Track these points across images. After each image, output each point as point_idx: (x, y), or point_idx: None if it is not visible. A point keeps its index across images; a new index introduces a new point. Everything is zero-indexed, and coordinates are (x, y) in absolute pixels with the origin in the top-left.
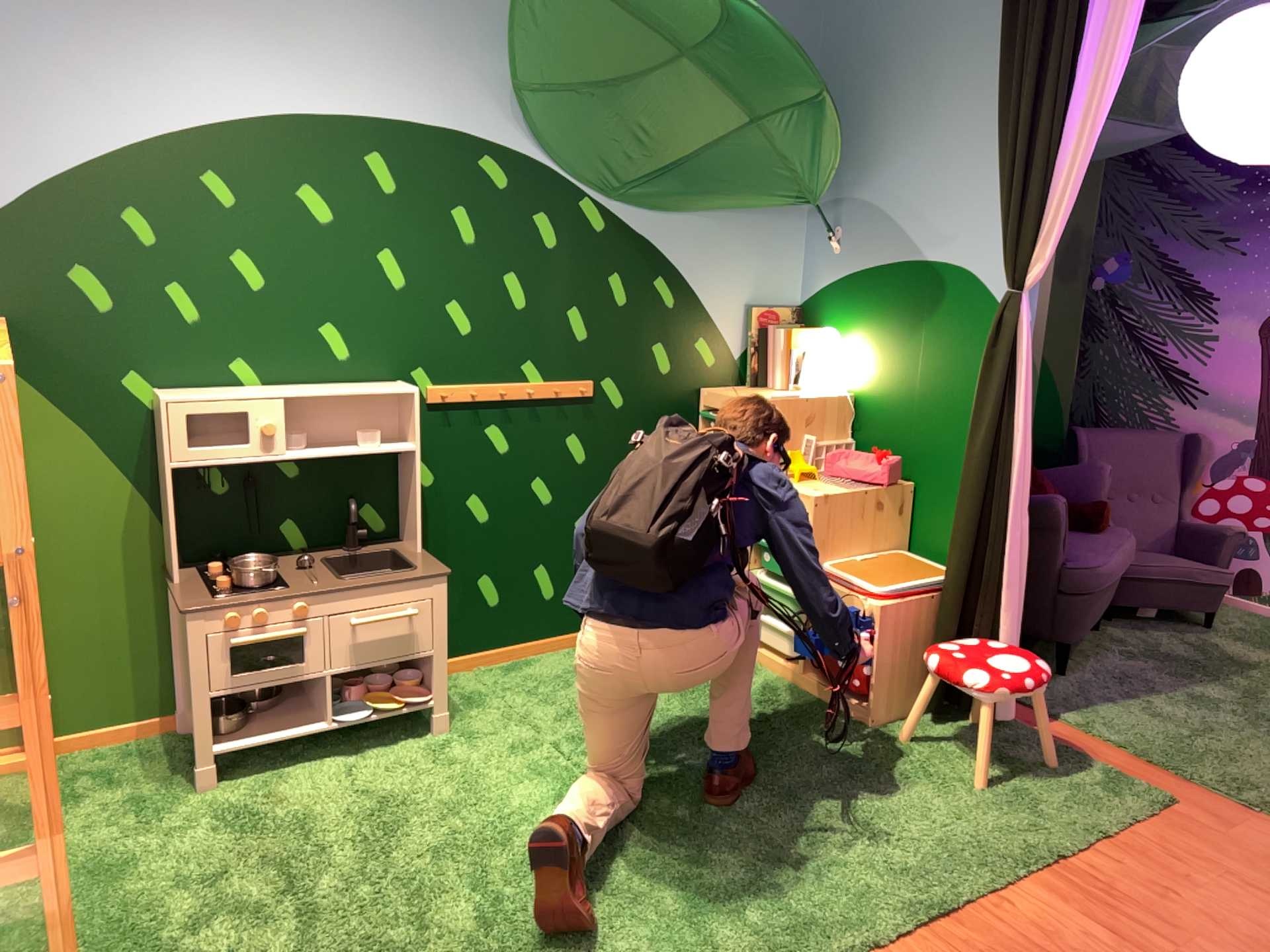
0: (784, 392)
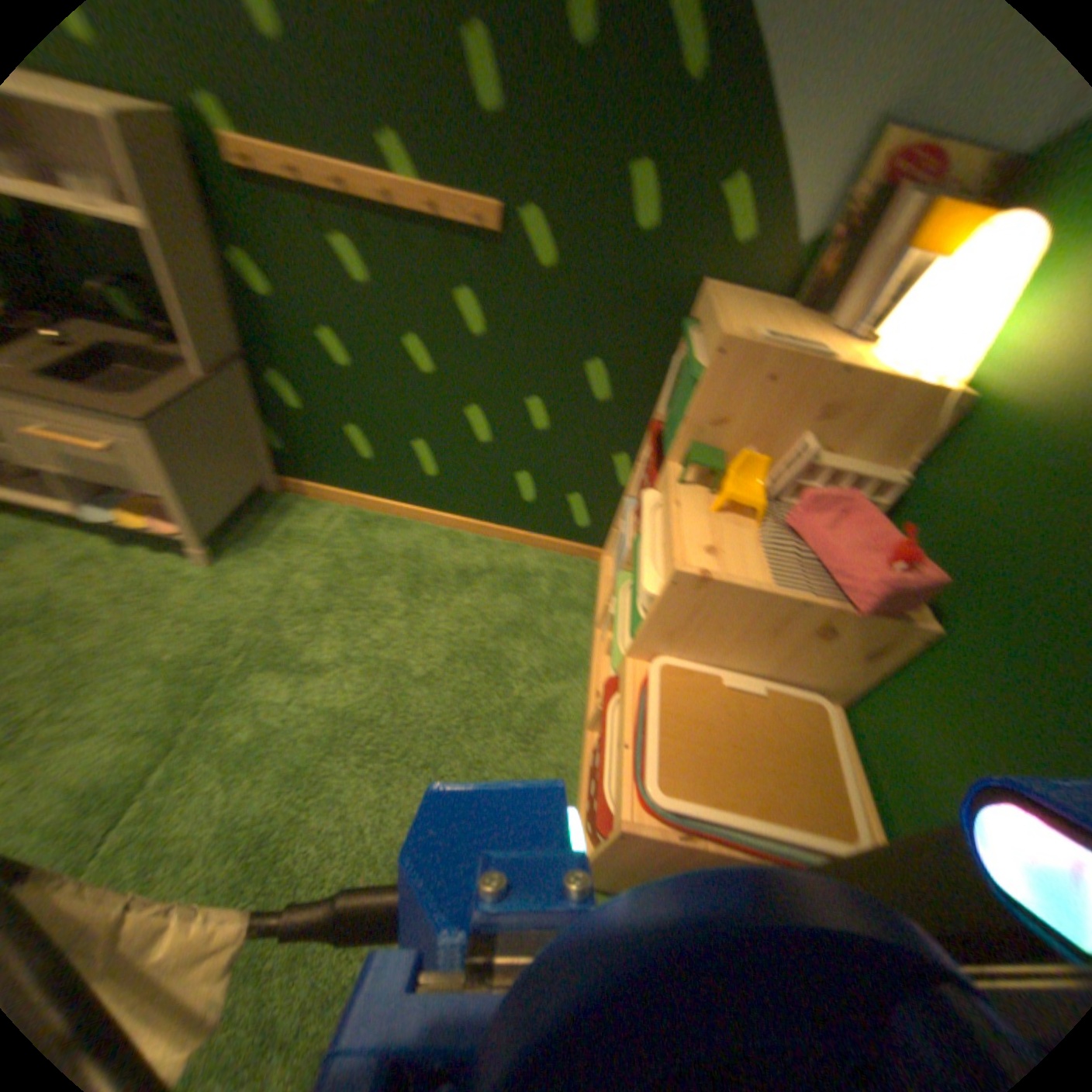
0: (848, 334)
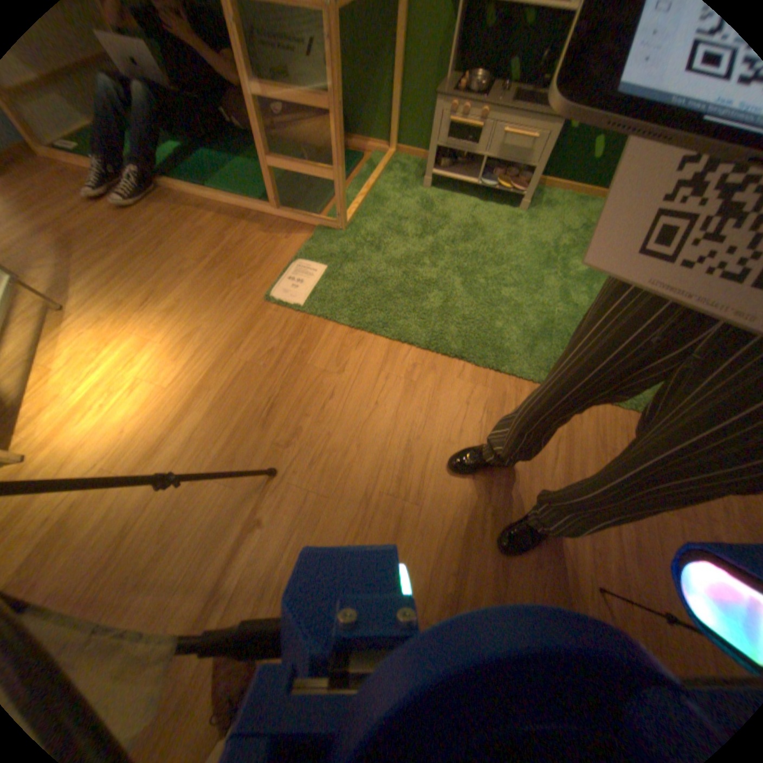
0: None
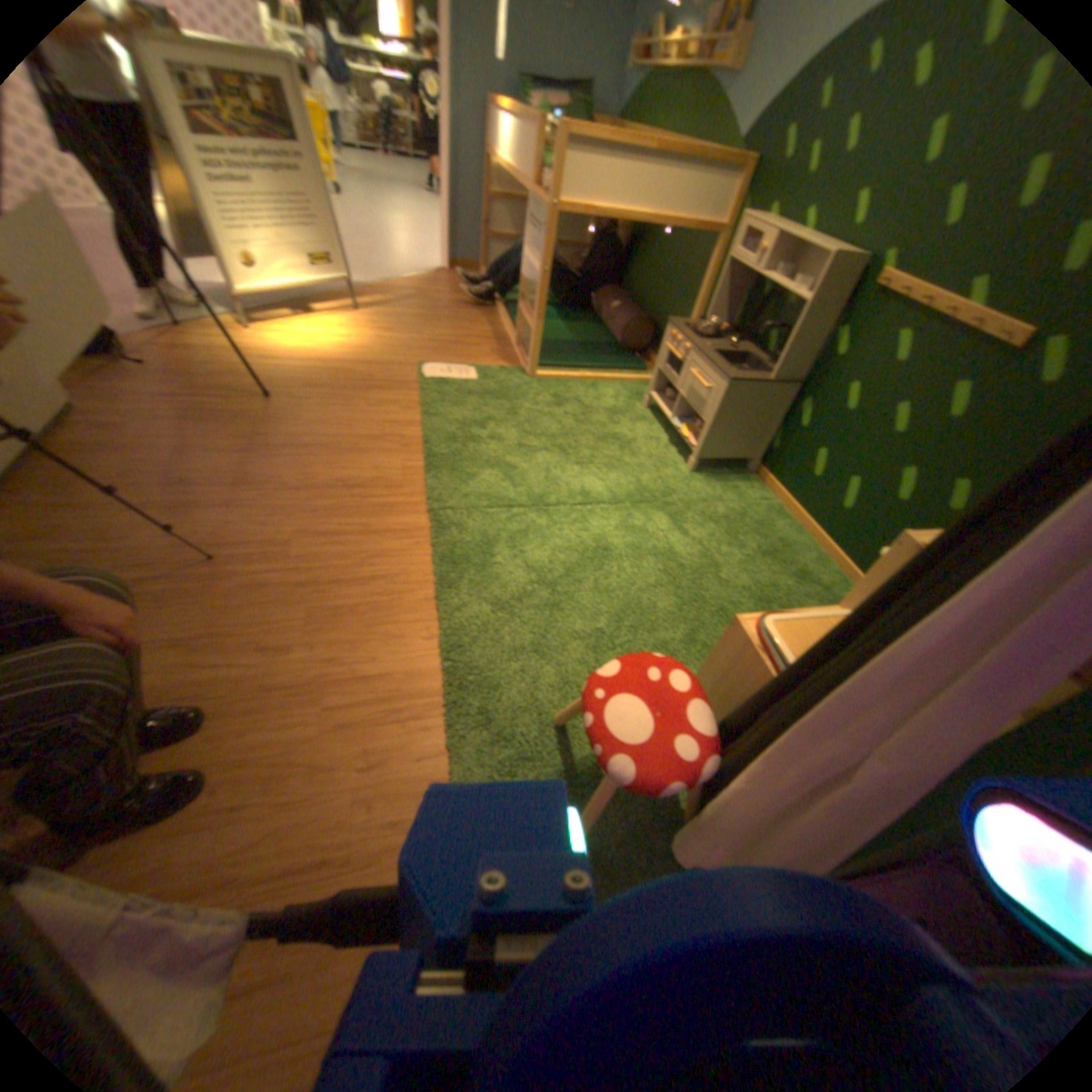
0: None
